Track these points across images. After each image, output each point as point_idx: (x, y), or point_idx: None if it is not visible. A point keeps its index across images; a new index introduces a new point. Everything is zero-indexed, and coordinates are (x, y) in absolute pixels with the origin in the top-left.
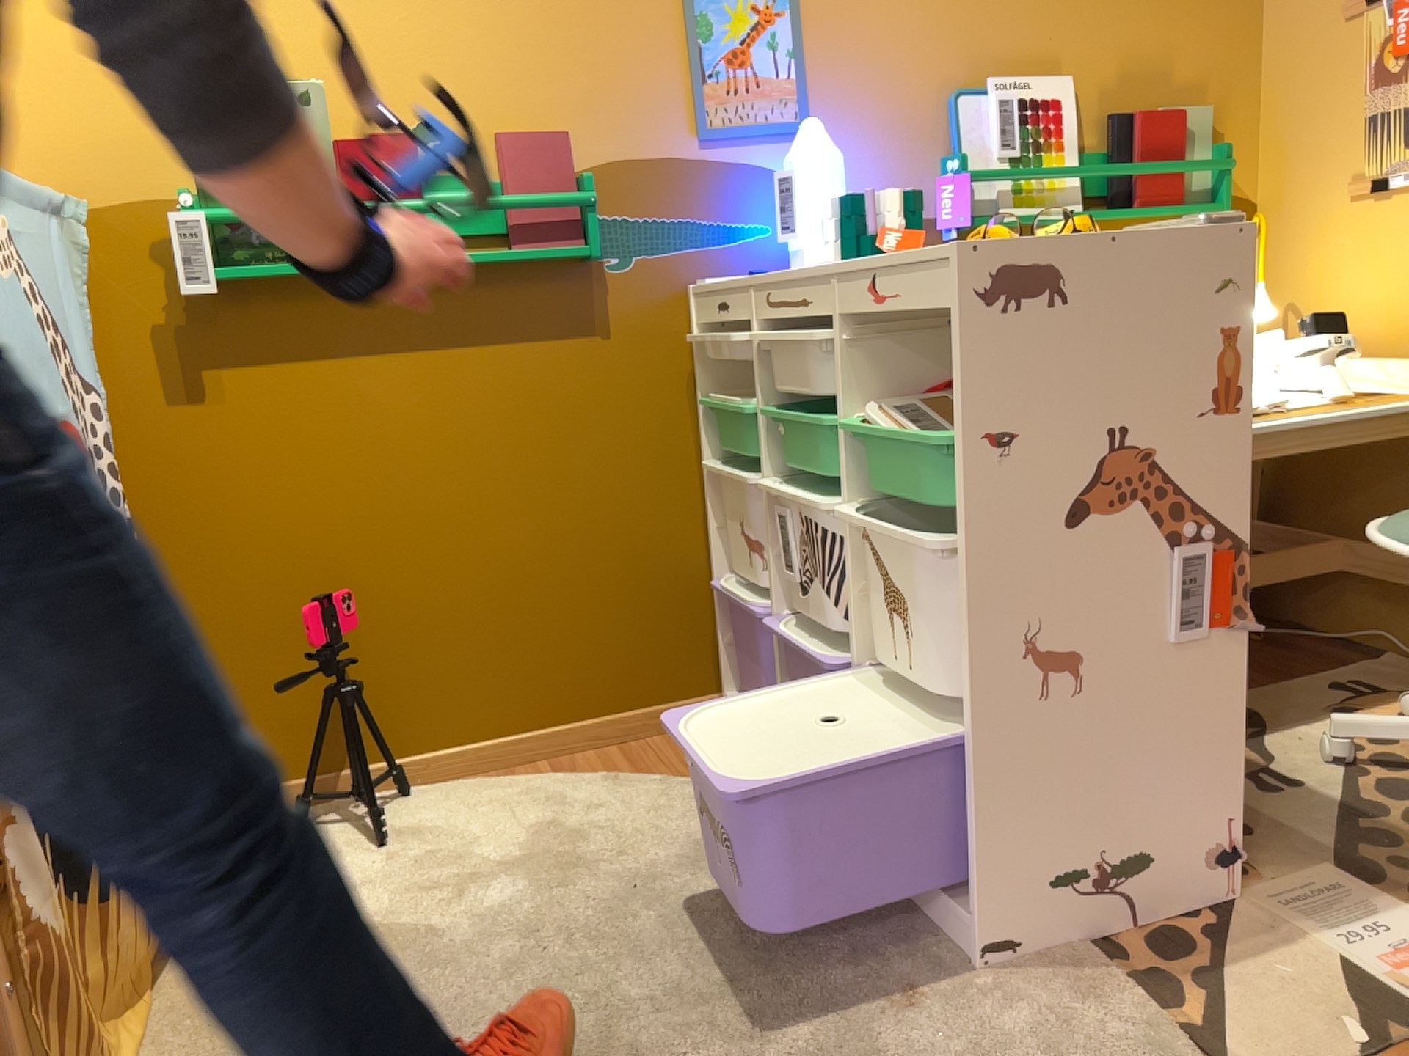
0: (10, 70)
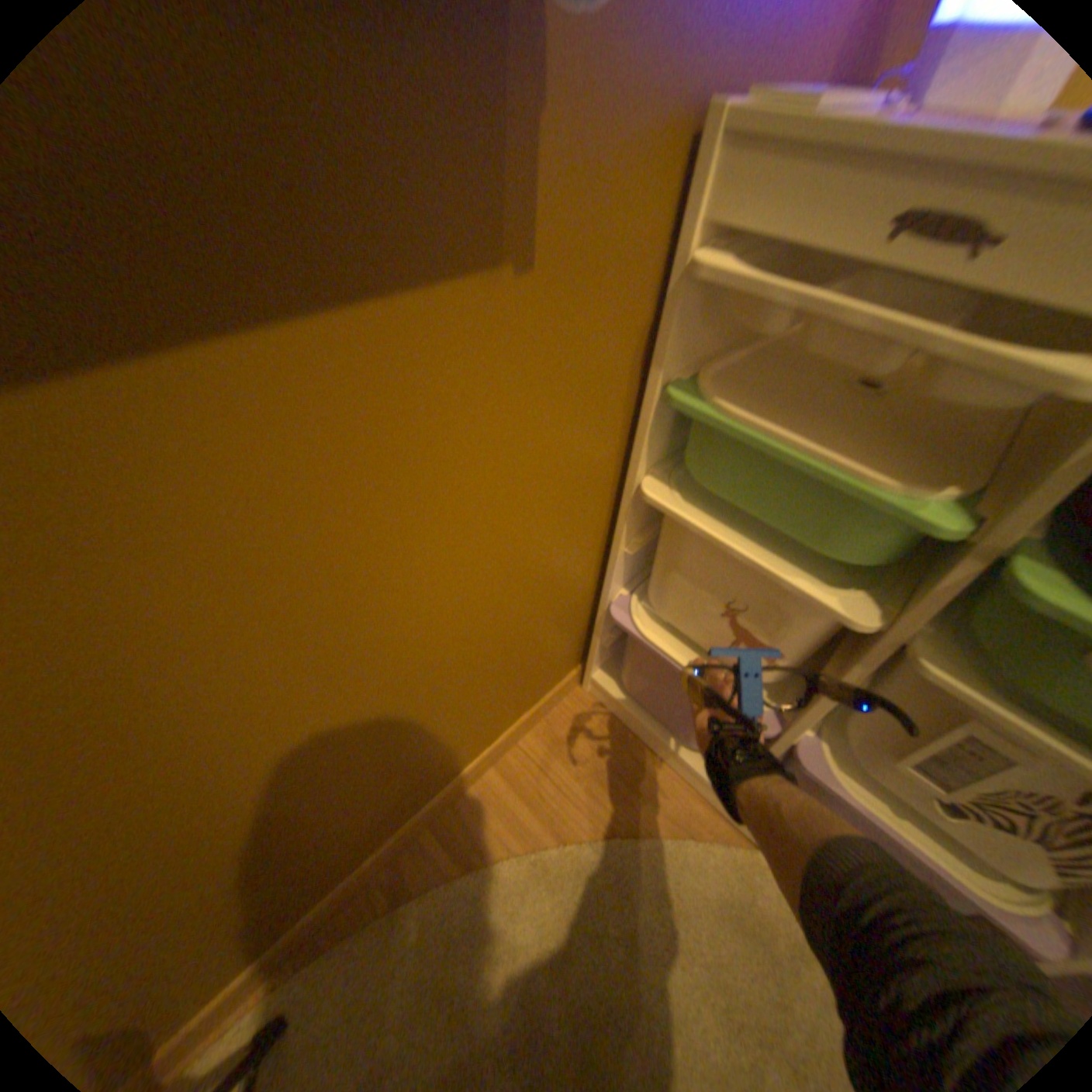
0: None
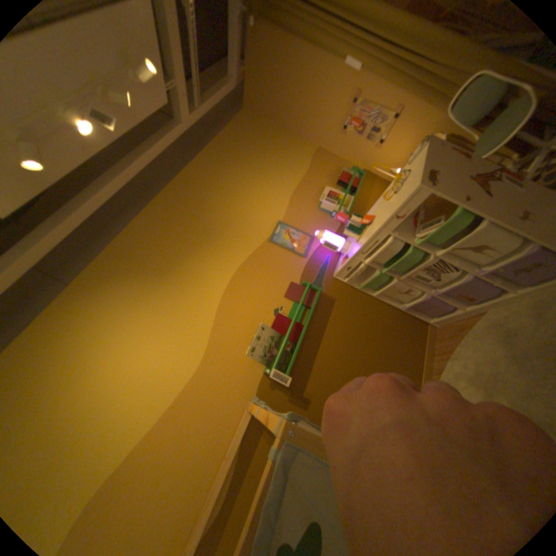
0: (215, 394)
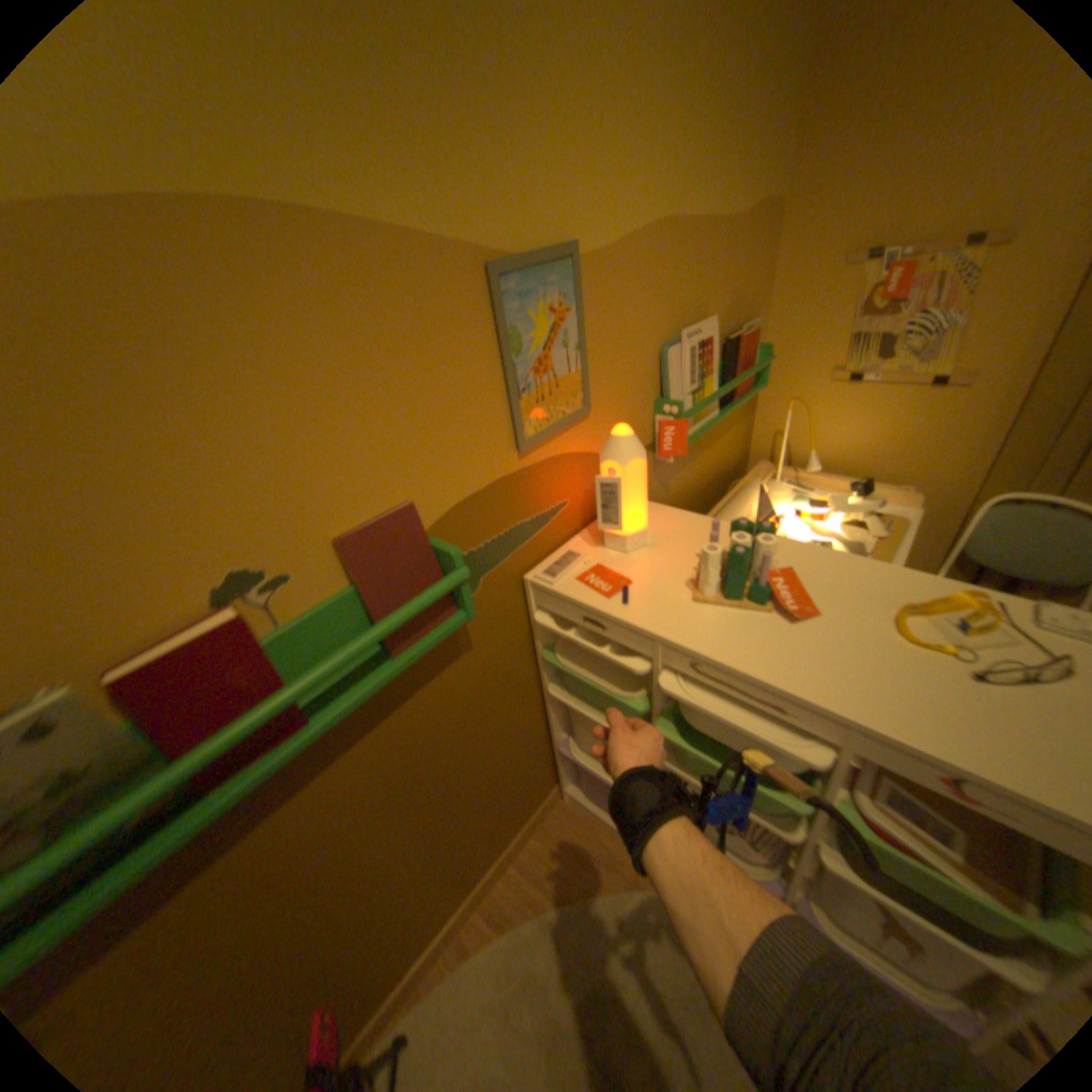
0: None
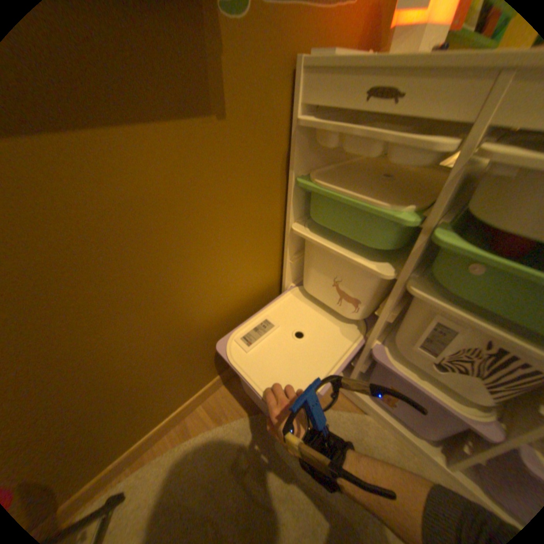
0: None
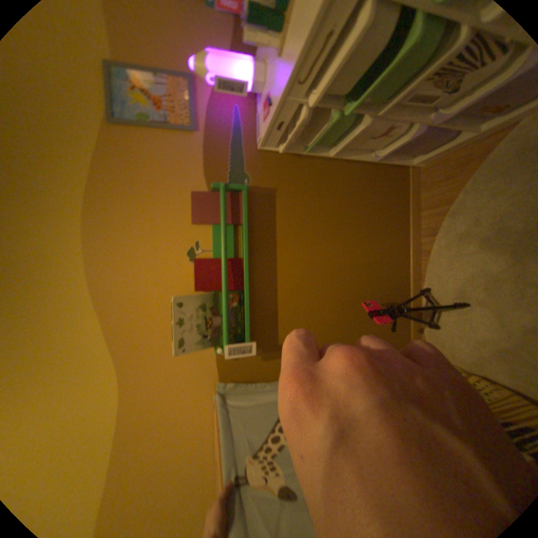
0: (166, 408)
